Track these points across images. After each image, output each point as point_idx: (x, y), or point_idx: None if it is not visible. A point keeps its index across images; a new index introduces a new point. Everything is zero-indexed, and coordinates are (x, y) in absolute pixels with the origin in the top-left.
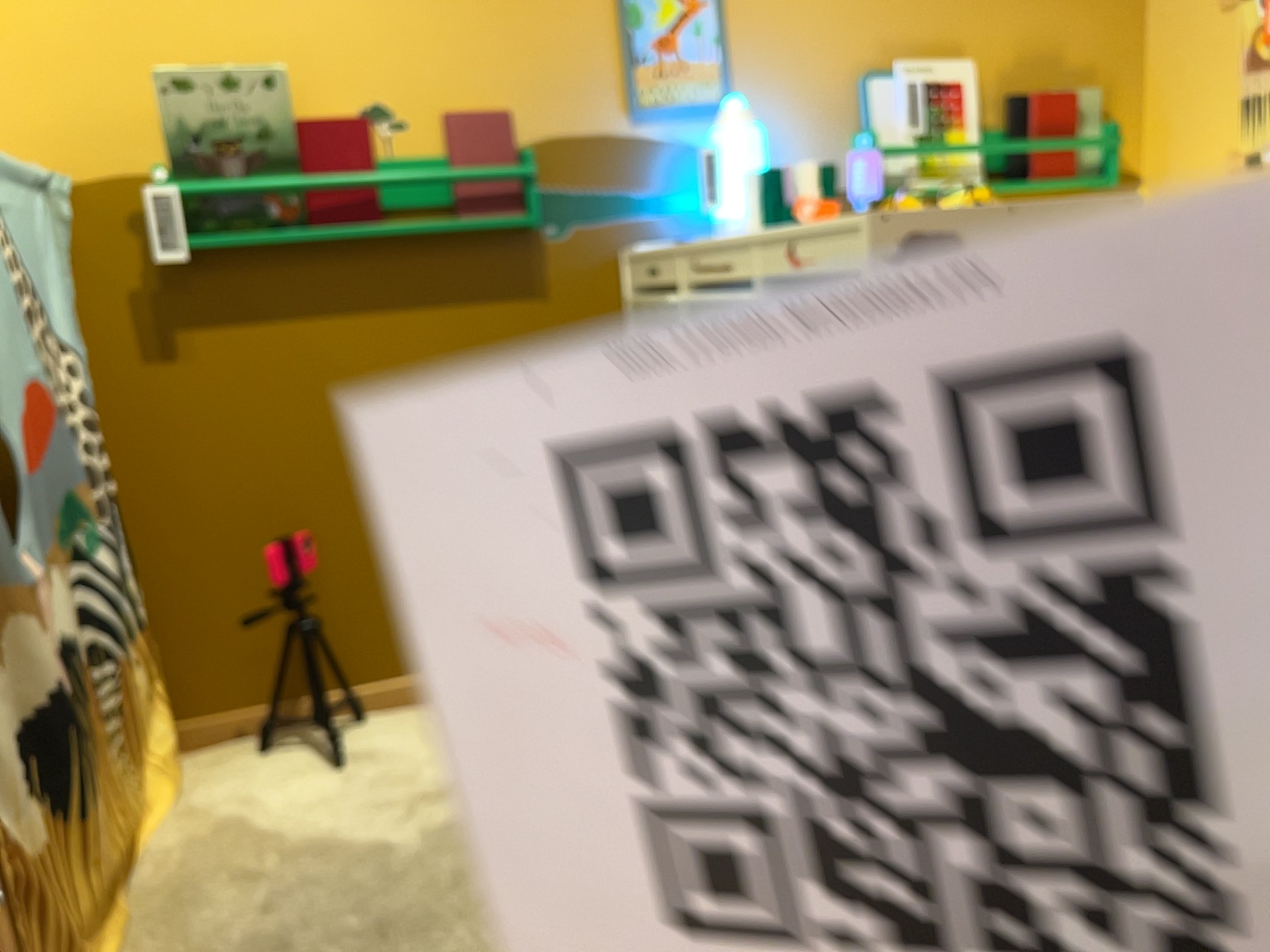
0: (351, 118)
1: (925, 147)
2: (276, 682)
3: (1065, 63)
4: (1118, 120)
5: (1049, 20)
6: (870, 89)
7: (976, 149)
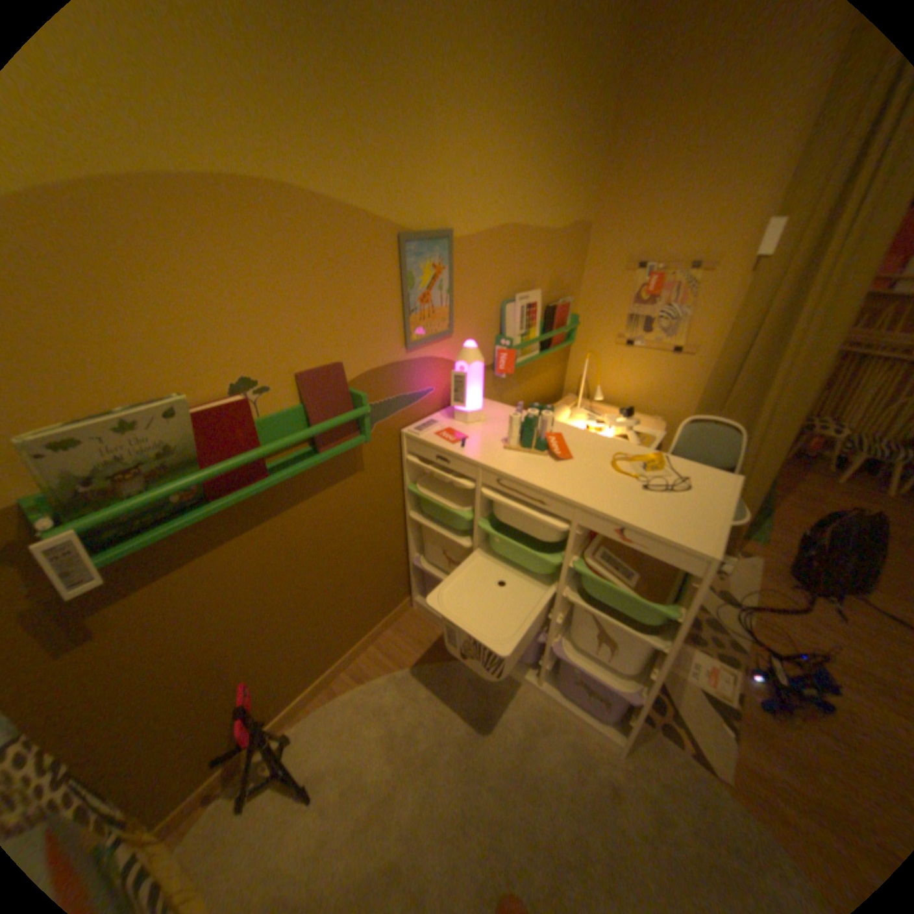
0: (225, 395)
1: (529, 344)
2: (224, 754)
3: (563, 285)
4: (572, 309)
5: (562, 264)
6: (506, 311)
7: (540, 338)
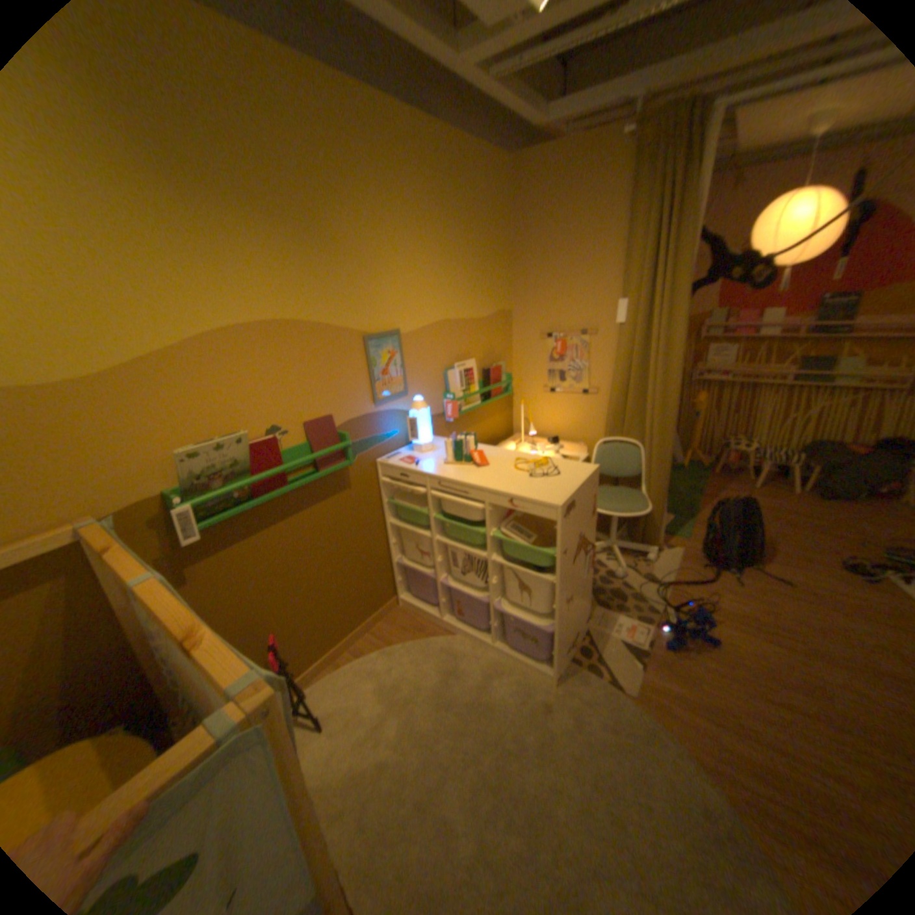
0: (262, 437)
1: (467, 397)
2: None
3: (494, 355)
4: (506, 370)
5: (489, 341)
6: (447, 376)
7: (478, 393)
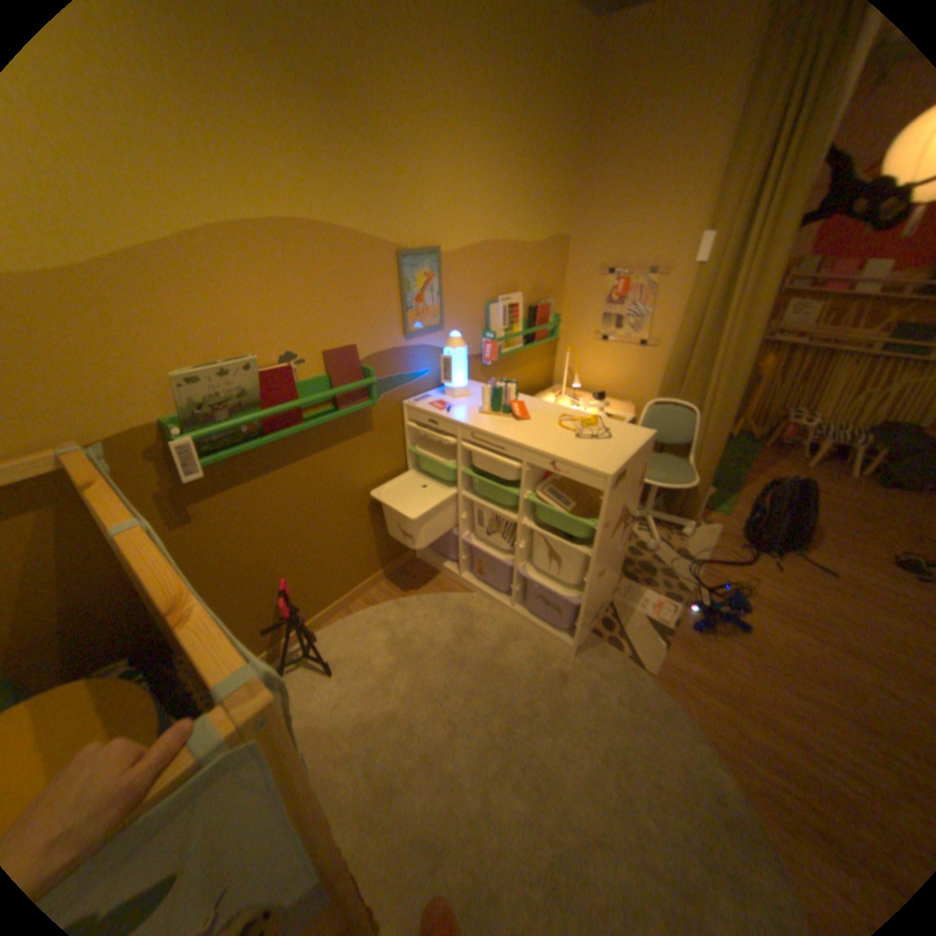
0: (275, 364)
1: (509, 338)
2: (268, 641)
3: (543, 289)
4: (555, 310)
5: (541, 271)
6: (489, 310)
7: (521, 333)
